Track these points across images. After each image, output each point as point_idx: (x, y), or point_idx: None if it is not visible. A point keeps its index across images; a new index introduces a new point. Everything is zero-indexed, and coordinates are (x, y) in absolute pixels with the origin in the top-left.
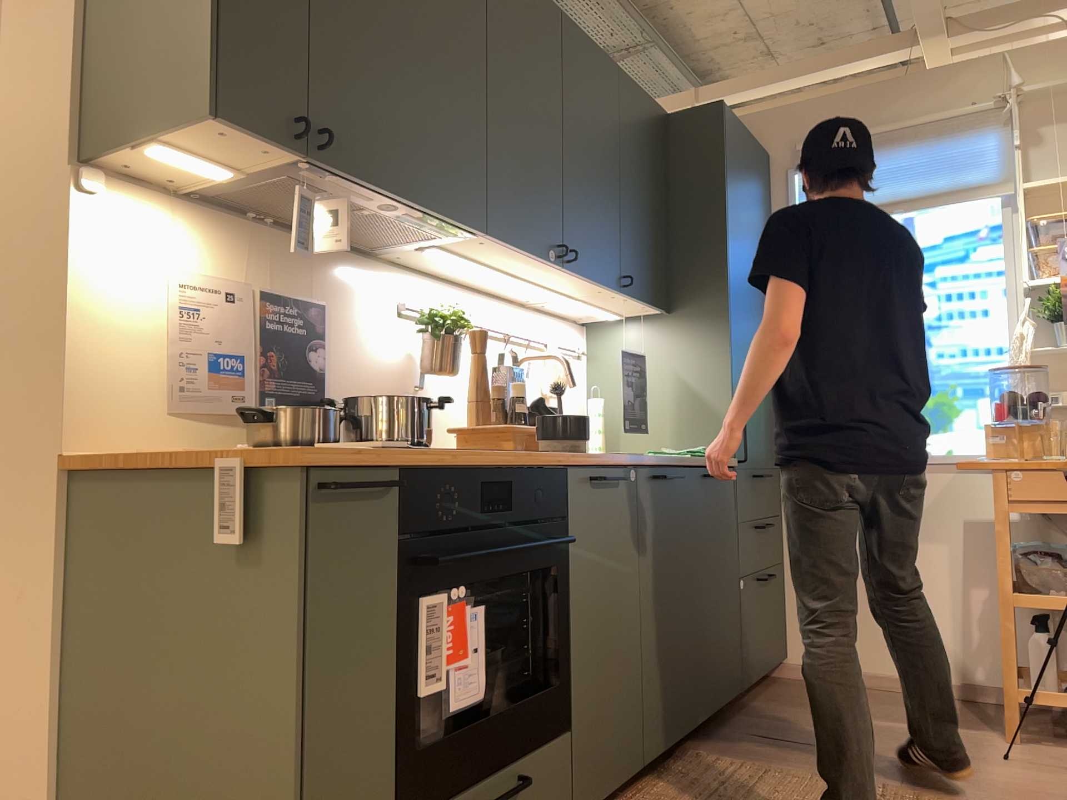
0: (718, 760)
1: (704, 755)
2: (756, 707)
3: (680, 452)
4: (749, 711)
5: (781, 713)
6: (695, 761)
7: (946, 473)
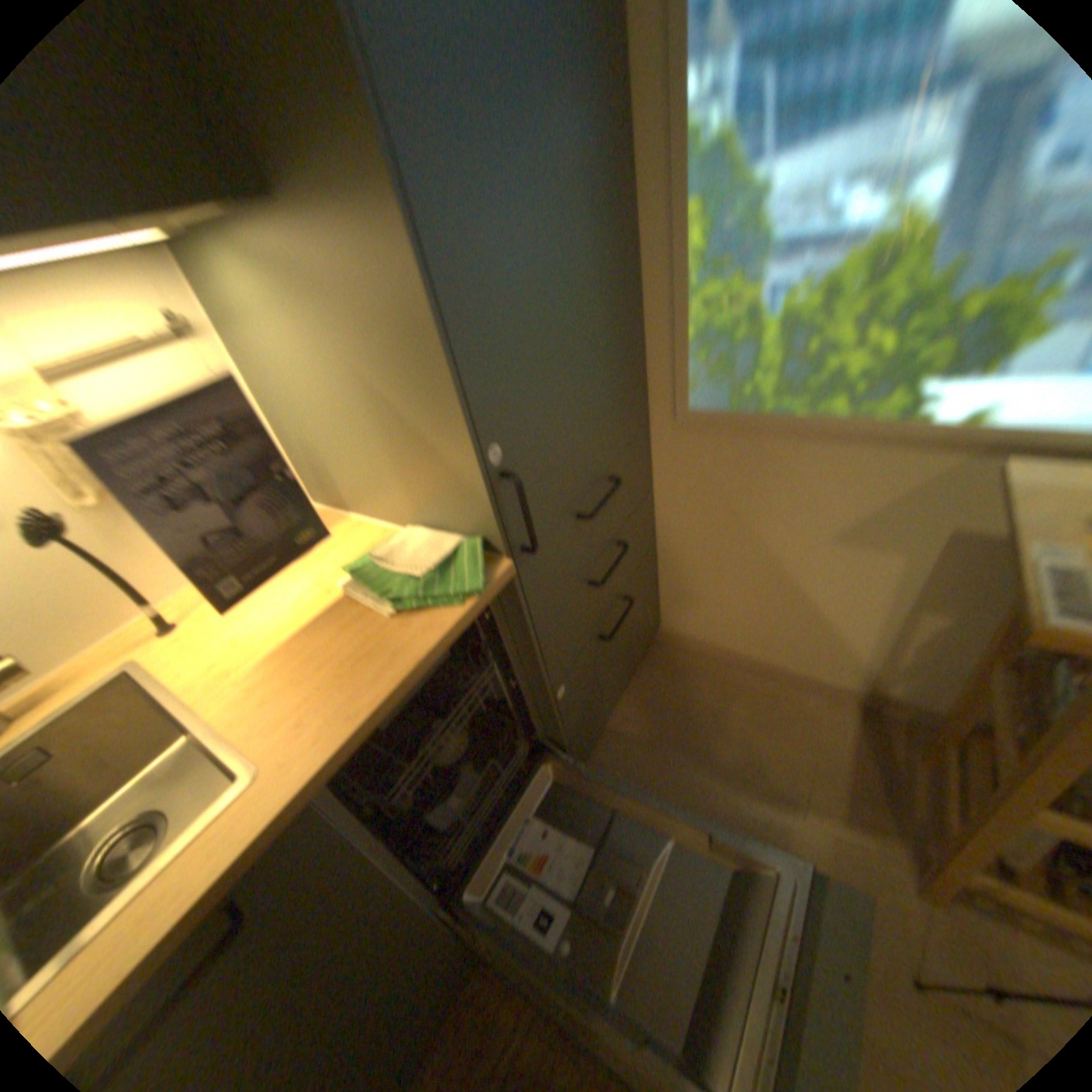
0: (502, 1005)
1: (488, 985)
2: (602, 753)
3: (391, 572)
4: (592, 765)
5: (628, 773)
6: (472, 1006)
7: (950, 455)
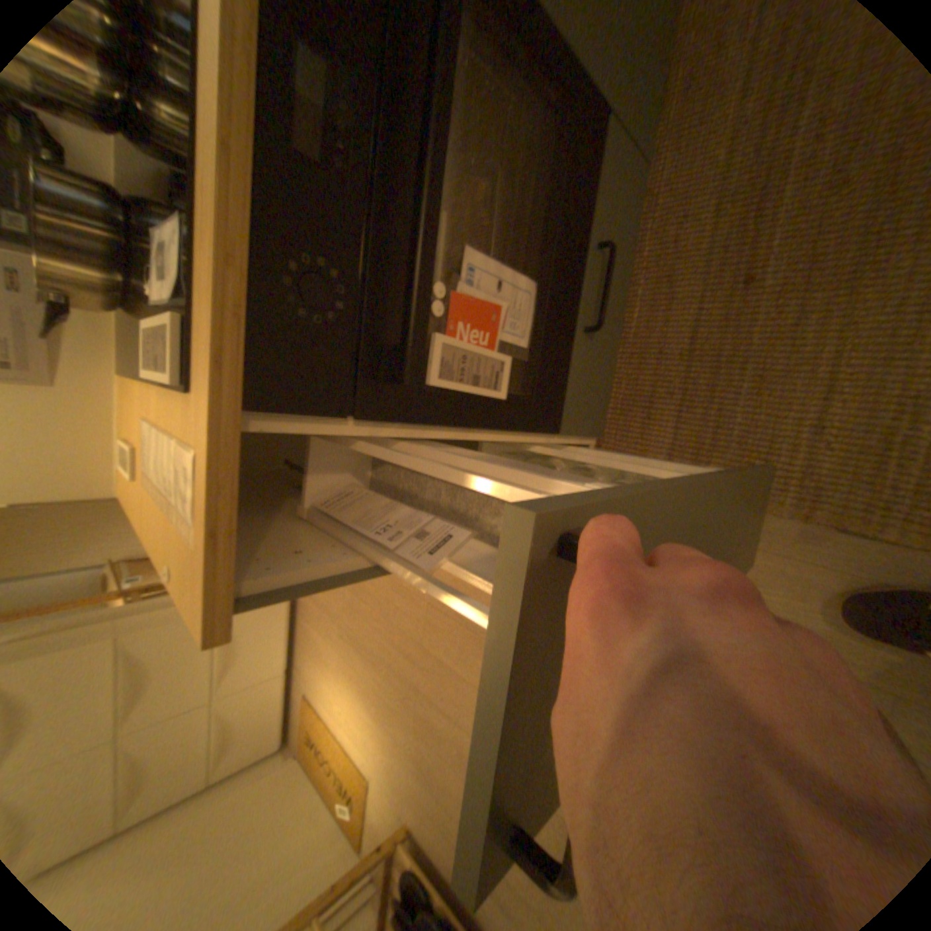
0: None
1: None
2: None
3: None
4: None
5: None
6: None
7: None
